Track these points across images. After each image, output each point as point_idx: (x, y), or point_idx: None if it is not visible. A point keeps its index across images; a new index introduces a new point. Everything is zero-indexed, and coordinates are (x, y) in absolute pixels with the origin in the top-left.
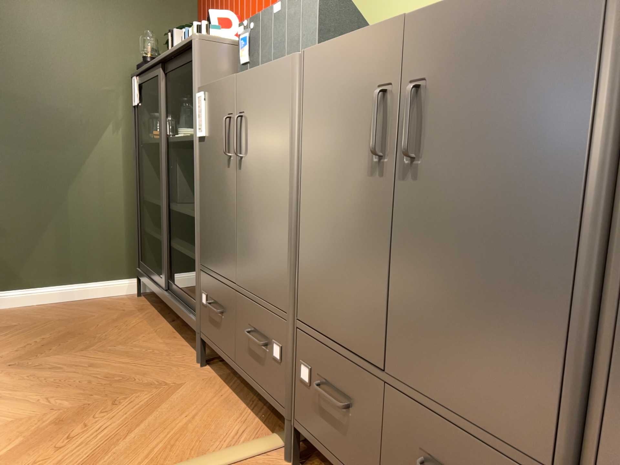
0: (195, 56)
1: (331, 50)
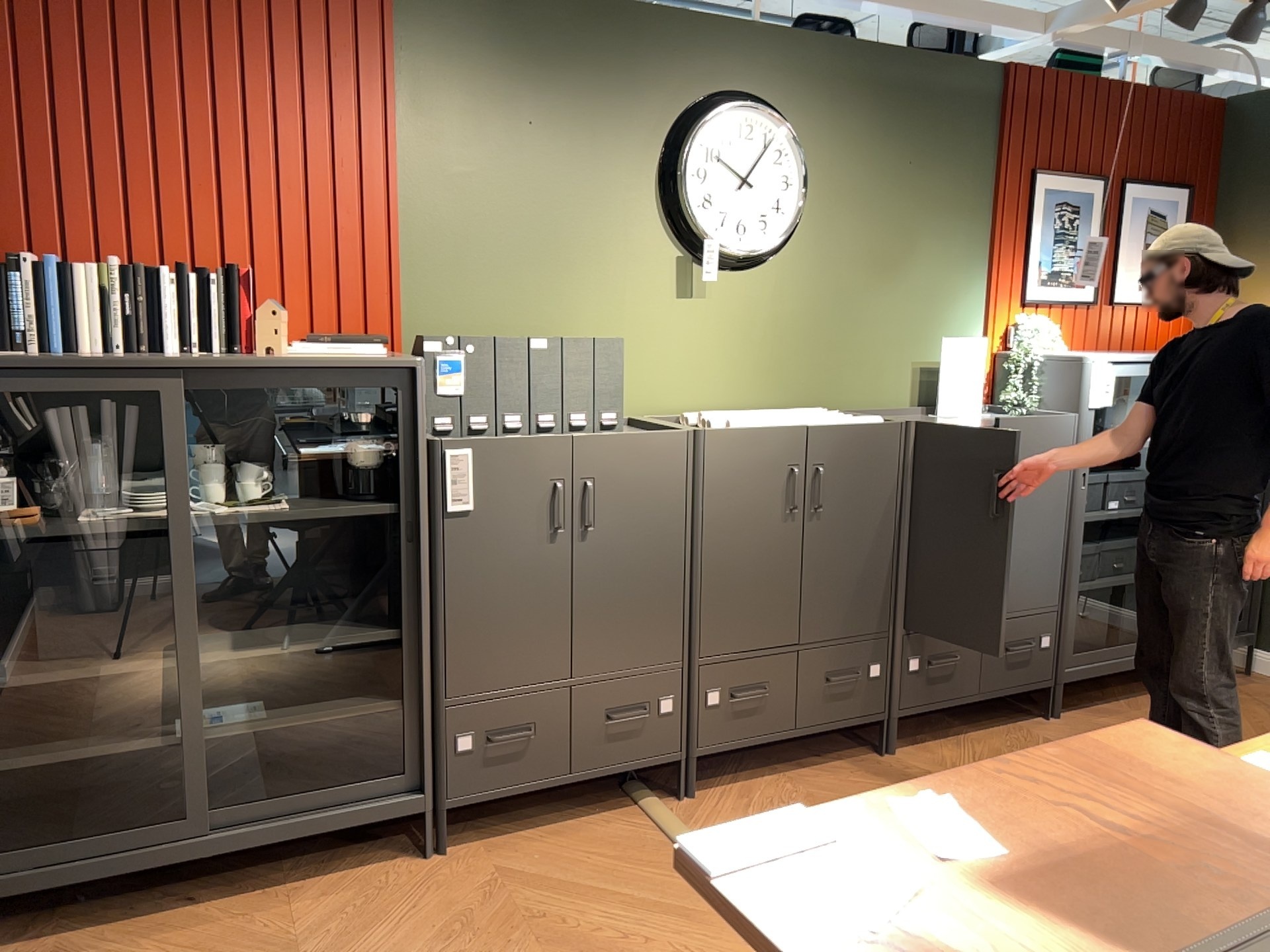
0: (420, 389)
1: (742, 434)
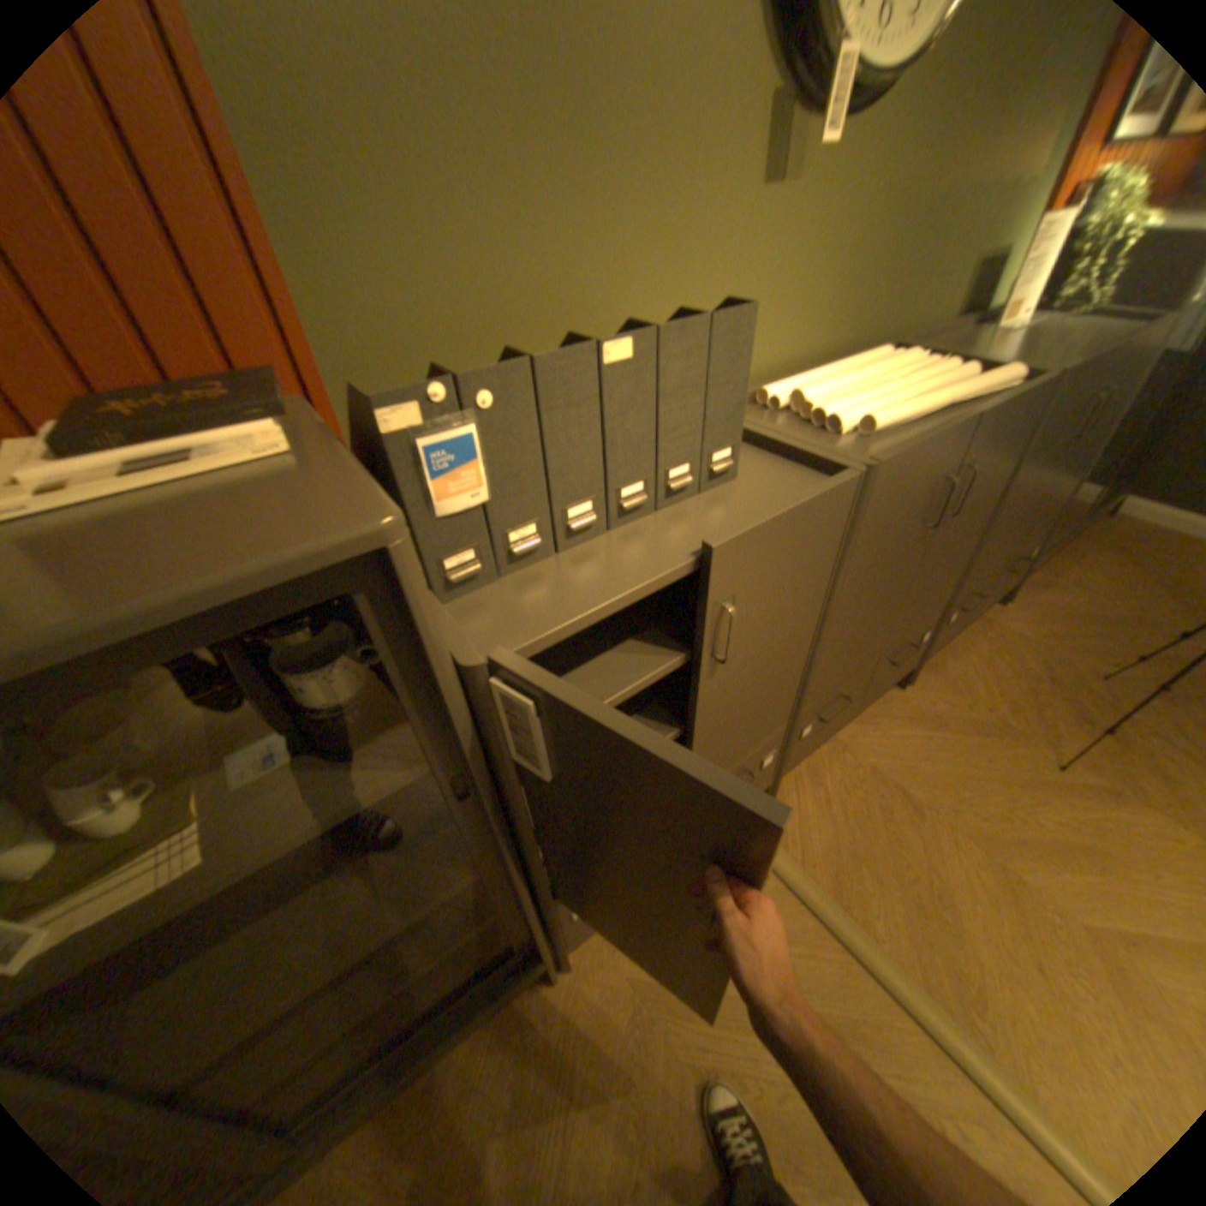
0: (417, 585)
1: (916, 453)
